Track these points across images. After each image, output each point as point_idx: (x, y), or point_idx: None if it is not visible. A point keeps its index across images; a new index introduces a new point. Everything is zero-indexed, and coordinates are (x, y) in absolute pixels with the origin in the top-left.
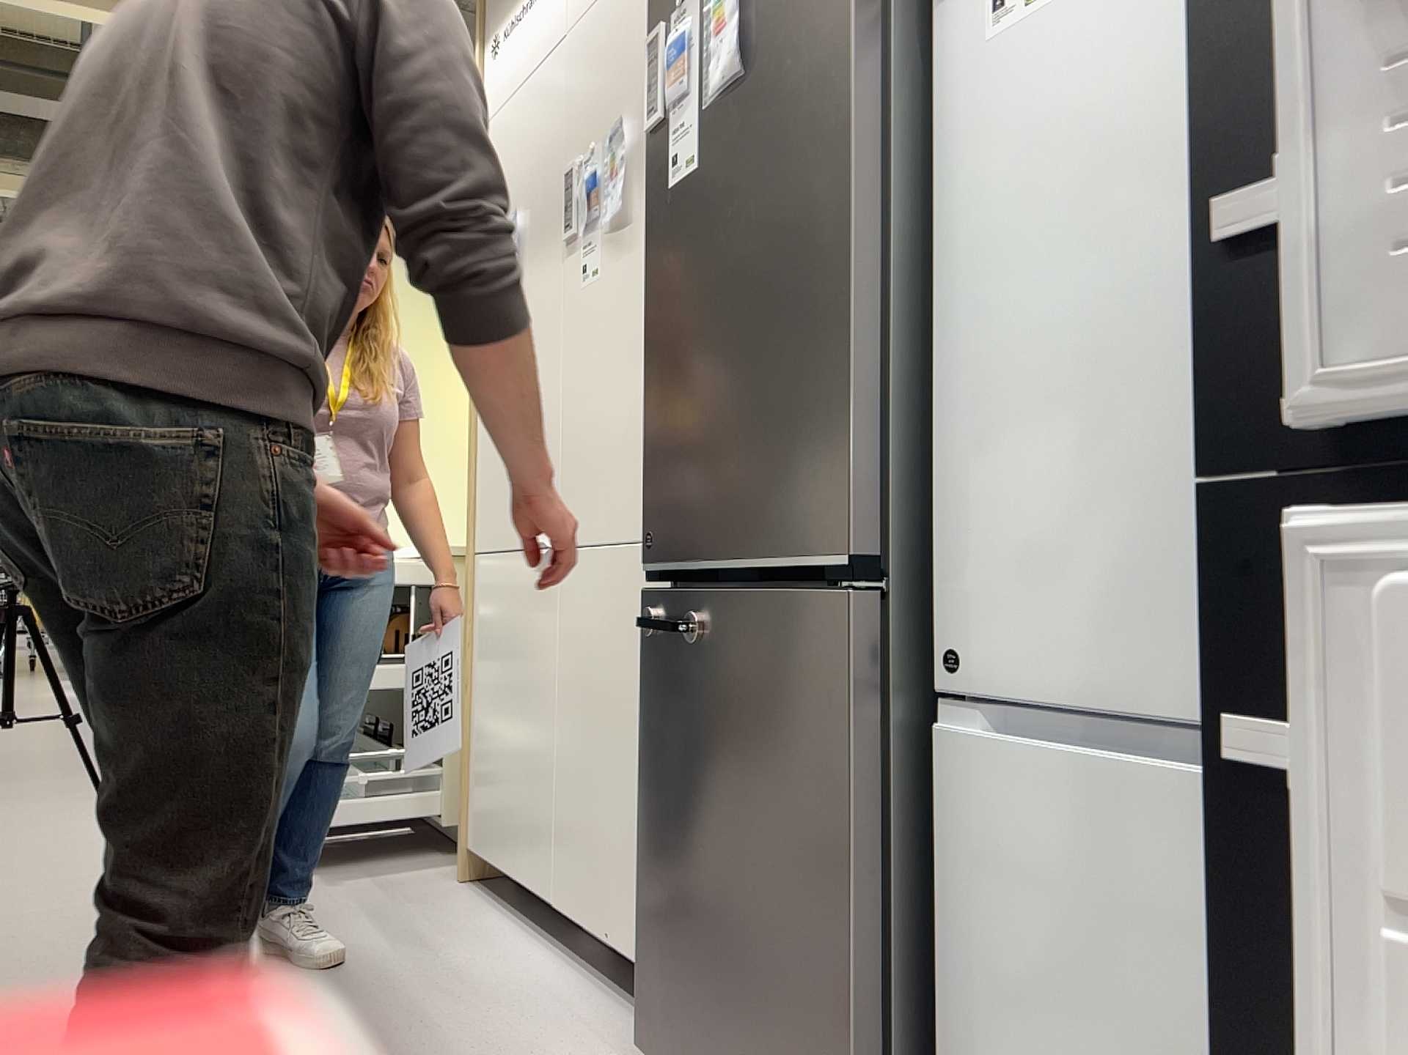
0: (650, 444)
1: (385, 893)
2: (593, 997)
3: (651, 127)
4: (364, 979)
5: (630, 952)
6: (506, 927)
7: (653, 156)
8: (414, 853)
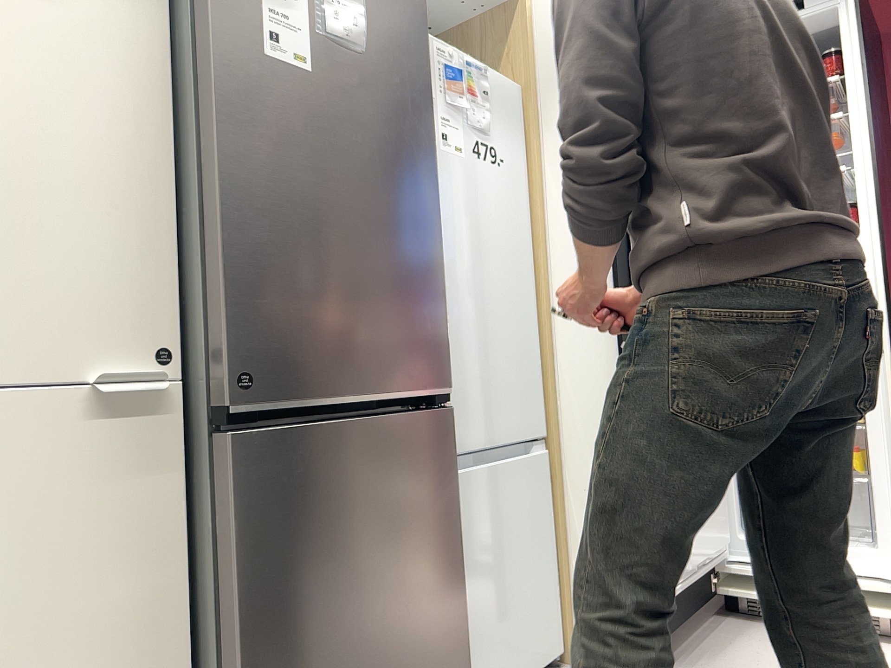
0: (236, 283)
1: None
2: None
3: None
4: None
5: None
6: None
7: None
8: None
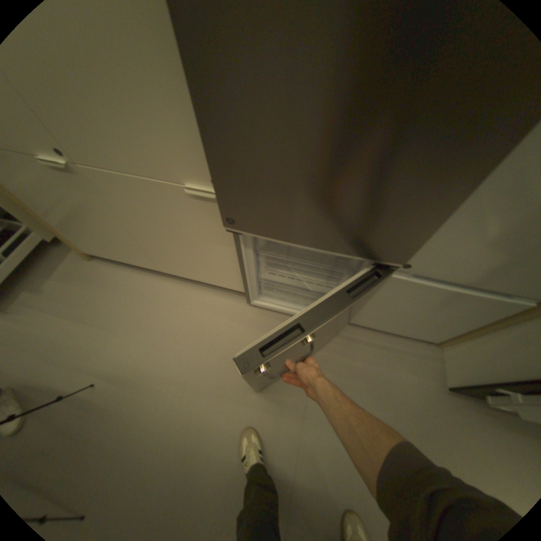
0: (219, 173)
1: (68, 285)
2: (201, 291)
3: None
4: (128, 331)
5: (213, 283)
6: (136, 275)
7: None
8: (42, 253)
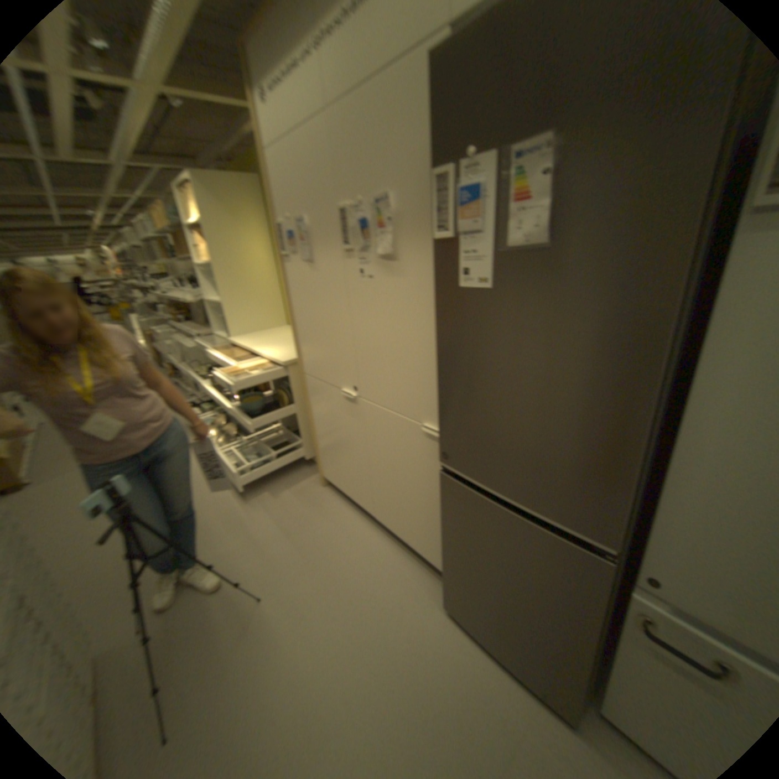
0: (442, 412)
1: (296, 500)
2: (404, 560)
3: (438, 235)
4: (315, 566)
5: (419, 552)
6: (351, 515)
7: (438, 254)
8: (295, 468)
